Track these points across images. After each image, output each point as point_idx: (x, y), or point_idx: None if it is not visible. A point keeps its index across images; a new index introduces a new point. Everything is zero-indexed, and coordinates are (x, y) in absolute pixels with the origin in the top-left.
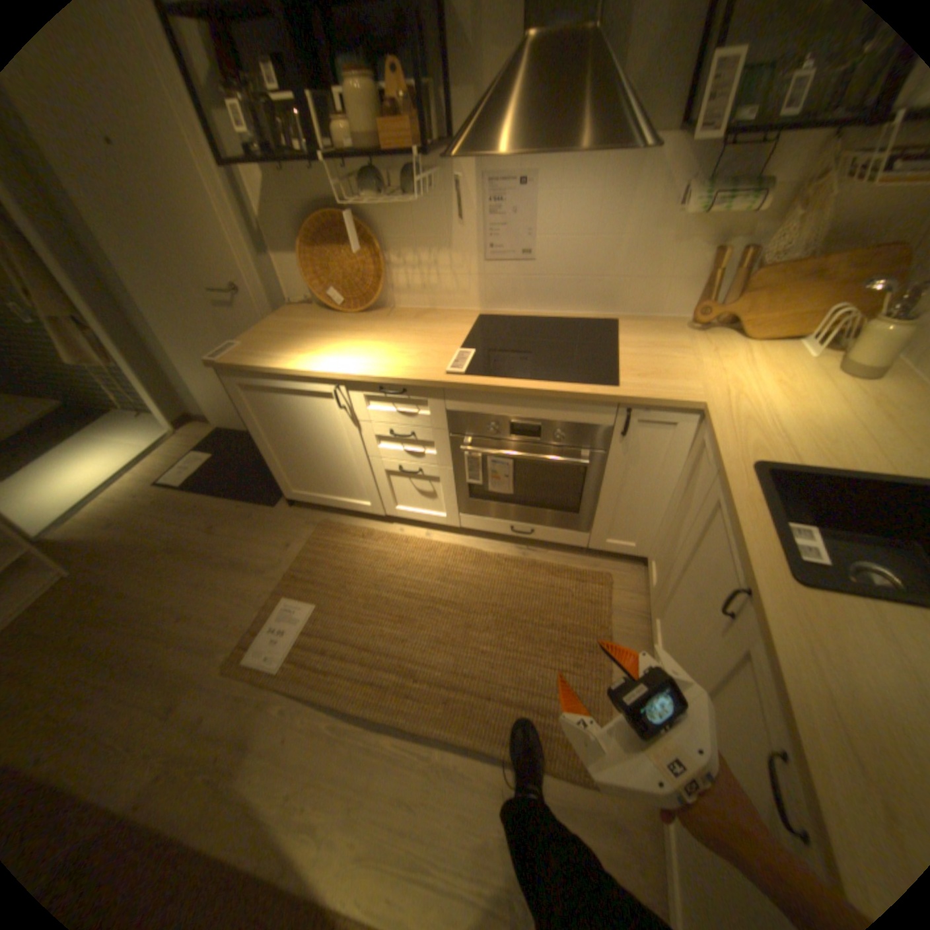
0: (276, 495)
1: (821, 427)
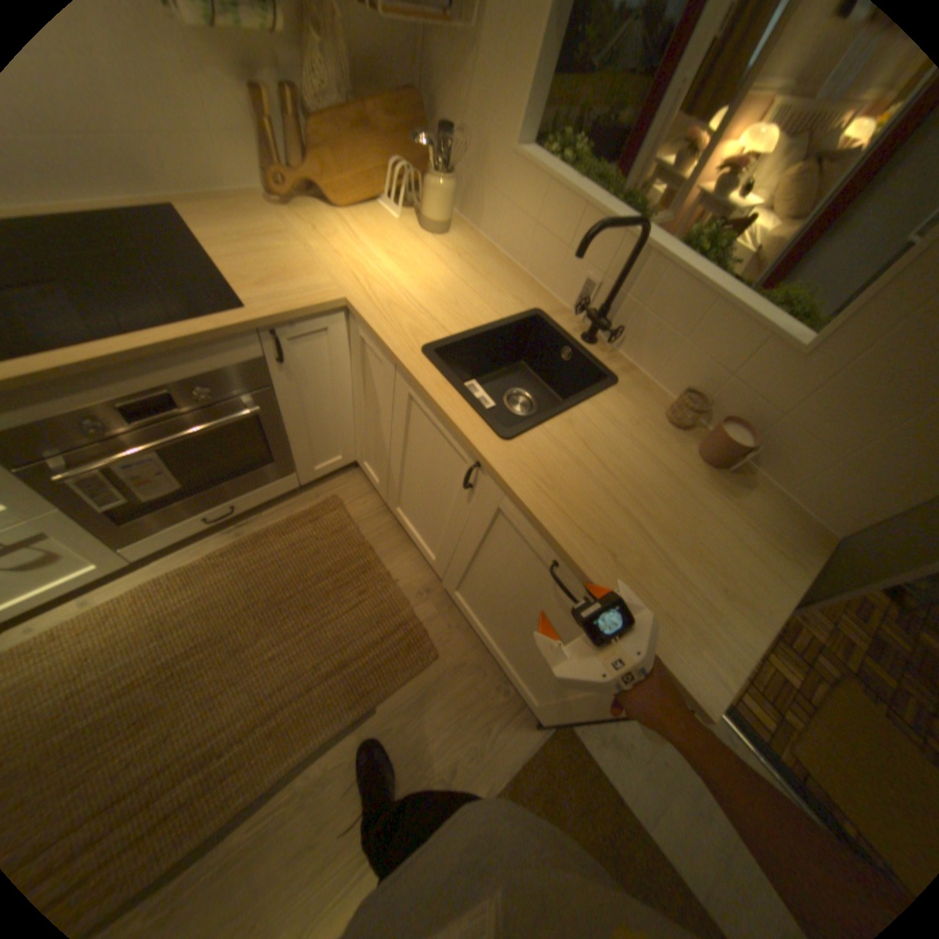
0: None
1: (442, 294)
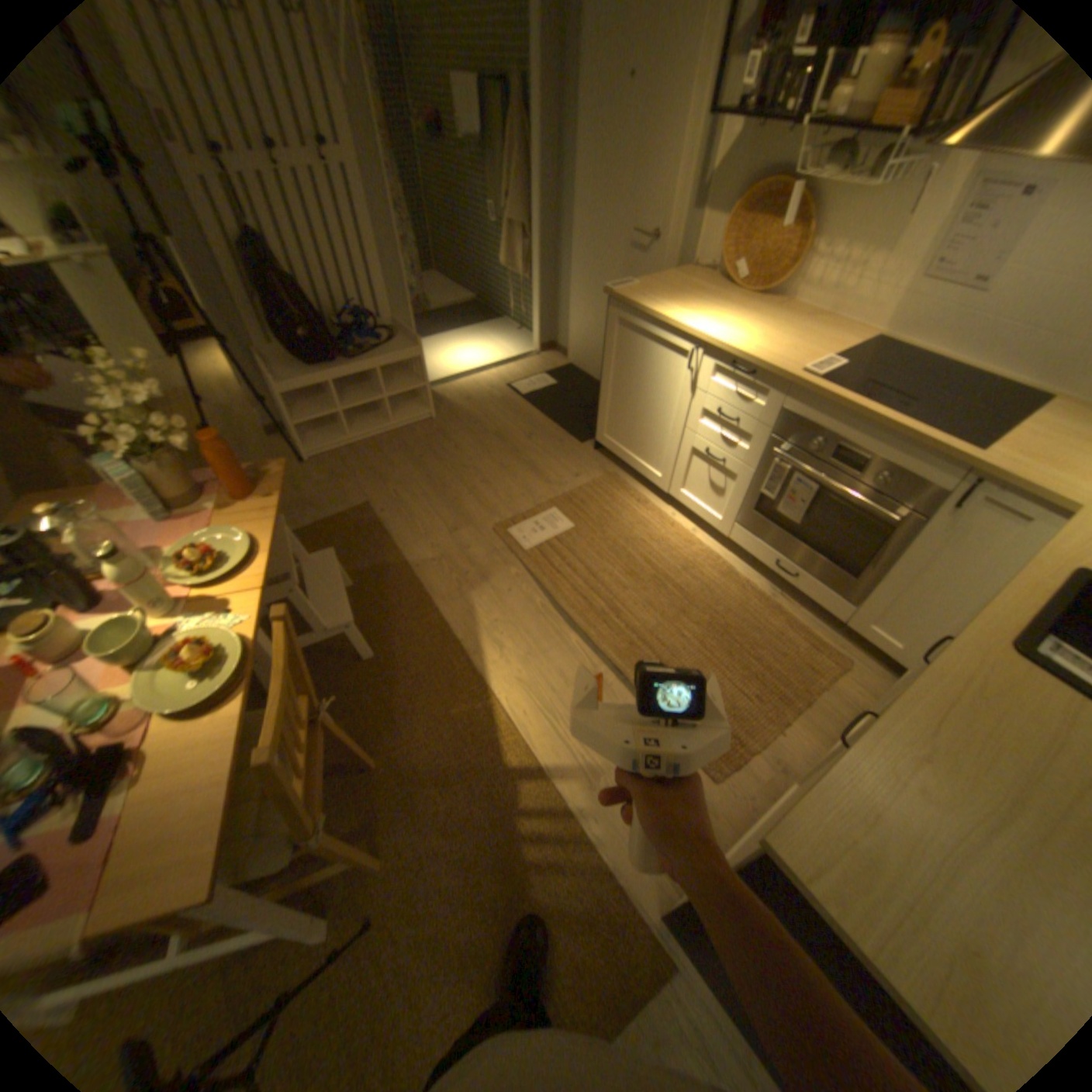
0: (586, 436)
1: None
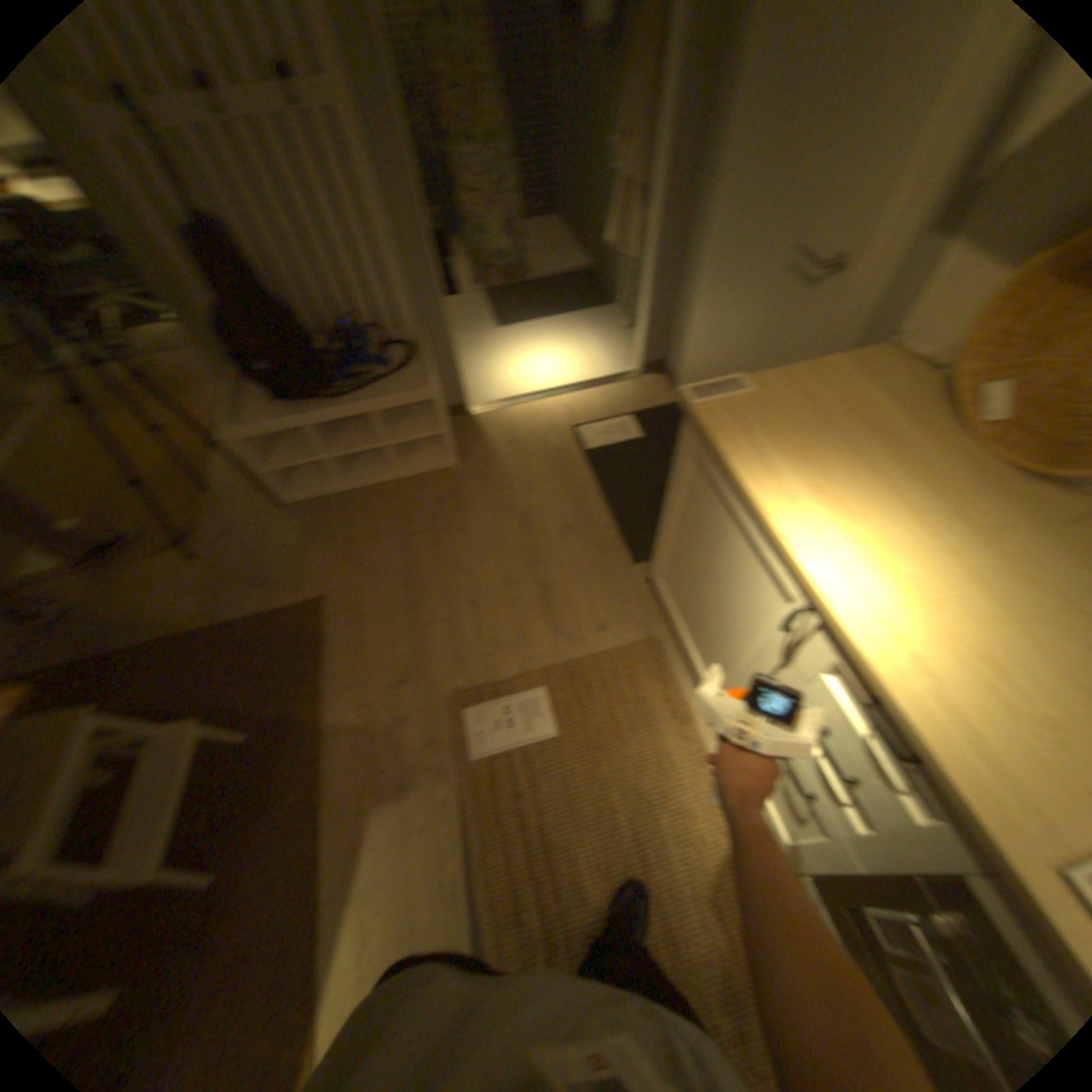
0: (644, 553)
1: None
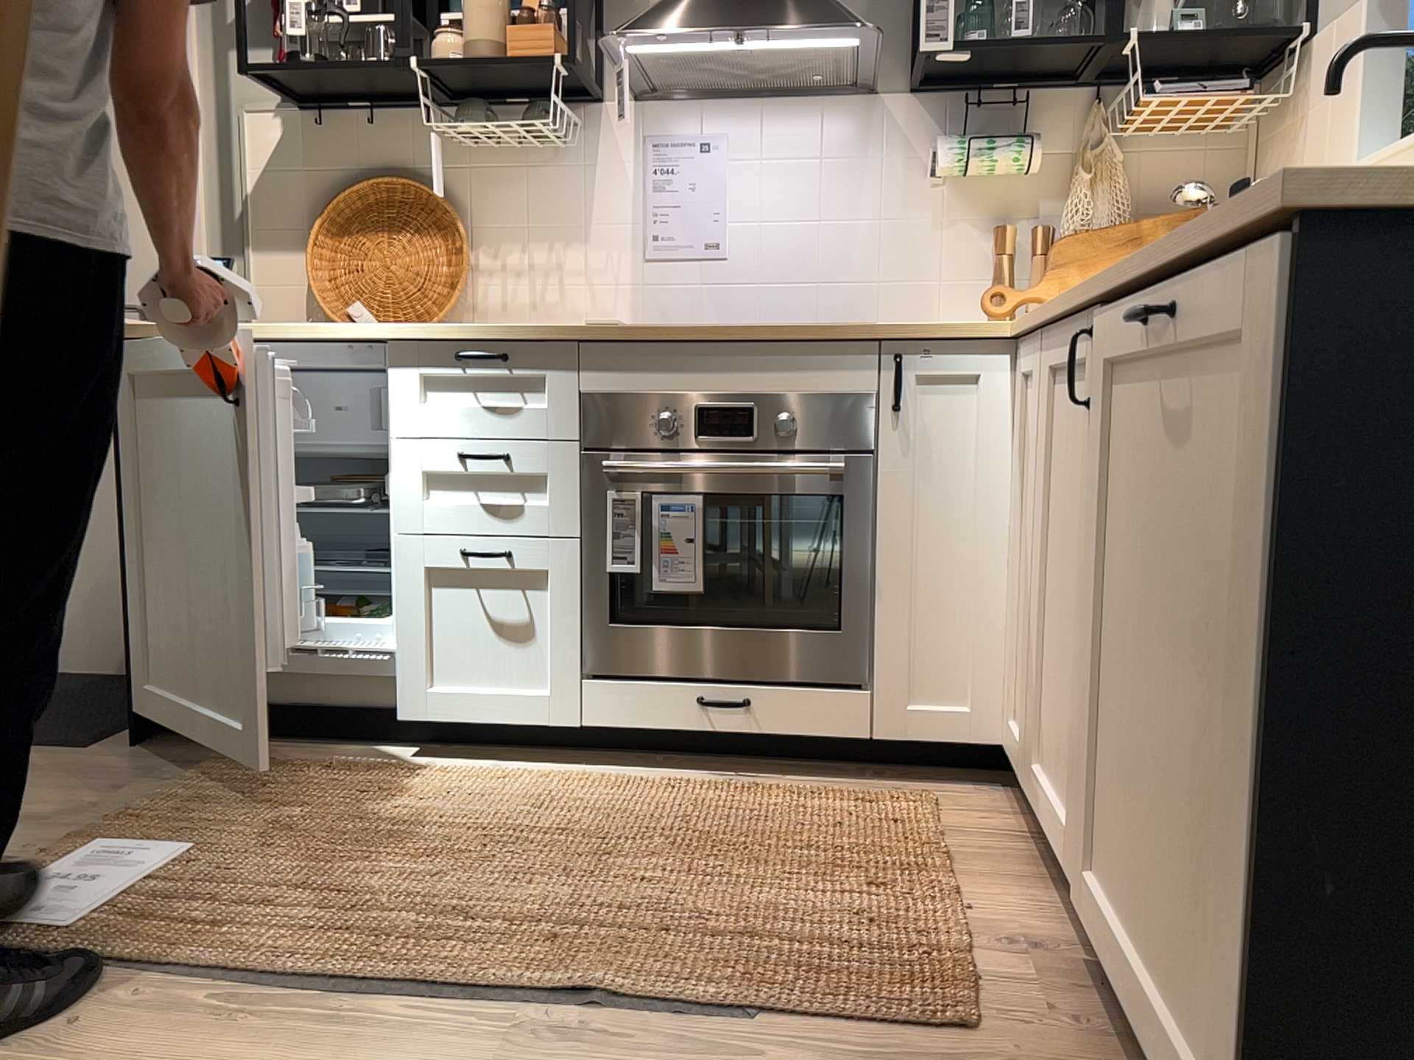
0: (94, 735)
1: None
